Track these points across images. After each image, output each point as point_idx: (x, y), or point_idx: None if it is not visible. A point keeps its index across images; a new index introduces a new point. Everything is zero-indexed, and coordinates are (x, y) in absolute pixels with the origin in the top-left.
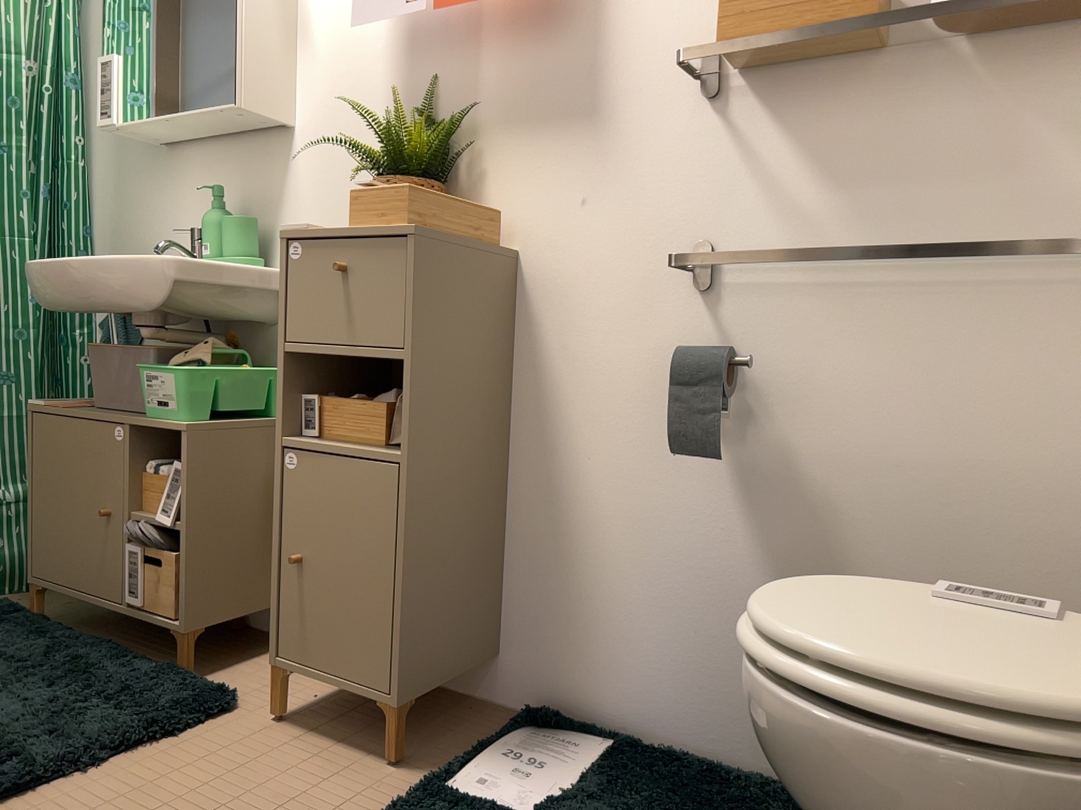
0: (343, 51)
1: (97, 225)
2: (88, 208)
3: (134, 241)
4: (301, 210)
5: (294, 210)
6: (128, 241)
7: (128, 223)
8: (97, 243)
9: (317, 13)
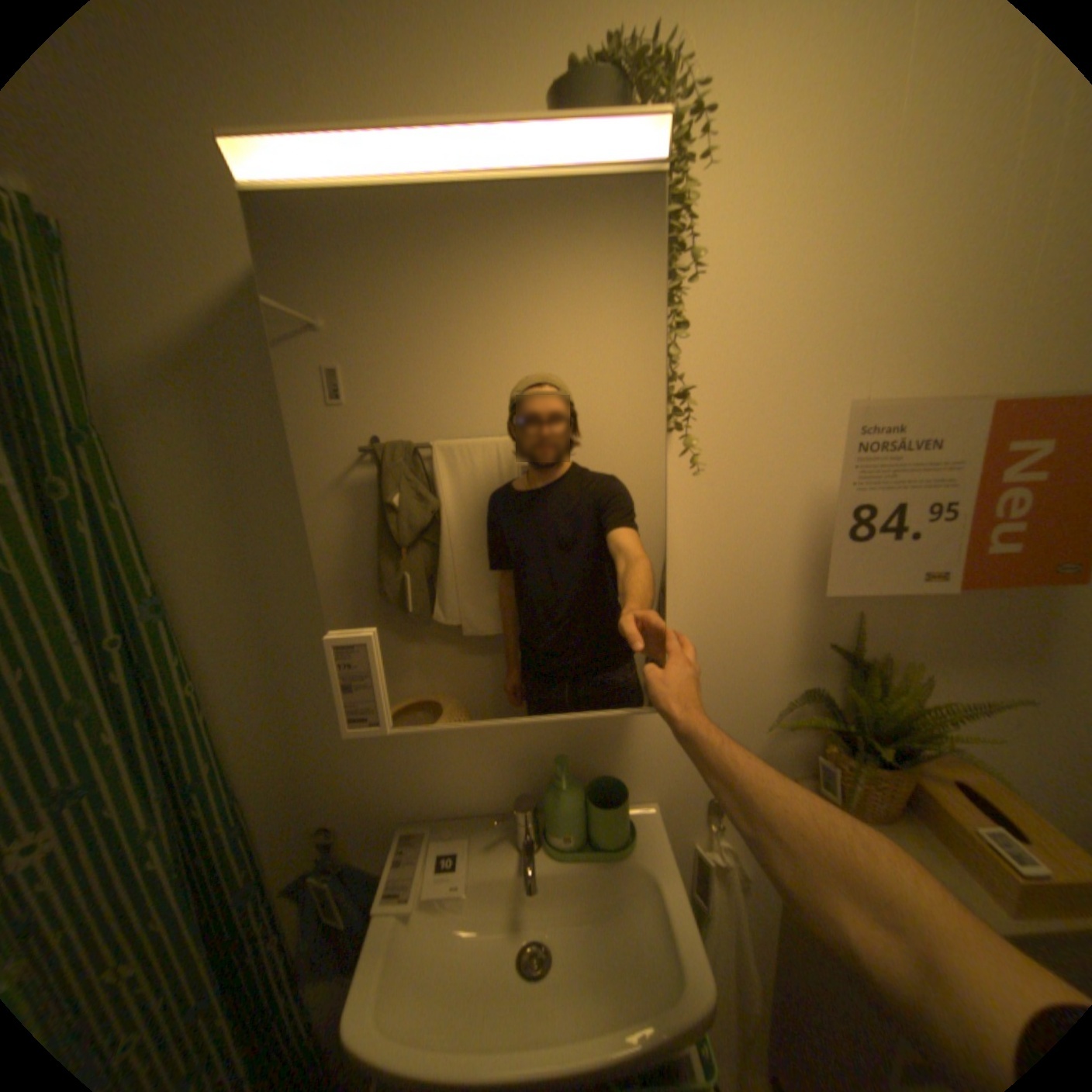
0: (722, 574)
1: (236, 777)
2: (201, 757)
3: (331, 791)
4: (655, 744)
5: (642, 745)
6: (318, 792)
7: (314, 771)
8: (241, 798)
9: (674, 524)
